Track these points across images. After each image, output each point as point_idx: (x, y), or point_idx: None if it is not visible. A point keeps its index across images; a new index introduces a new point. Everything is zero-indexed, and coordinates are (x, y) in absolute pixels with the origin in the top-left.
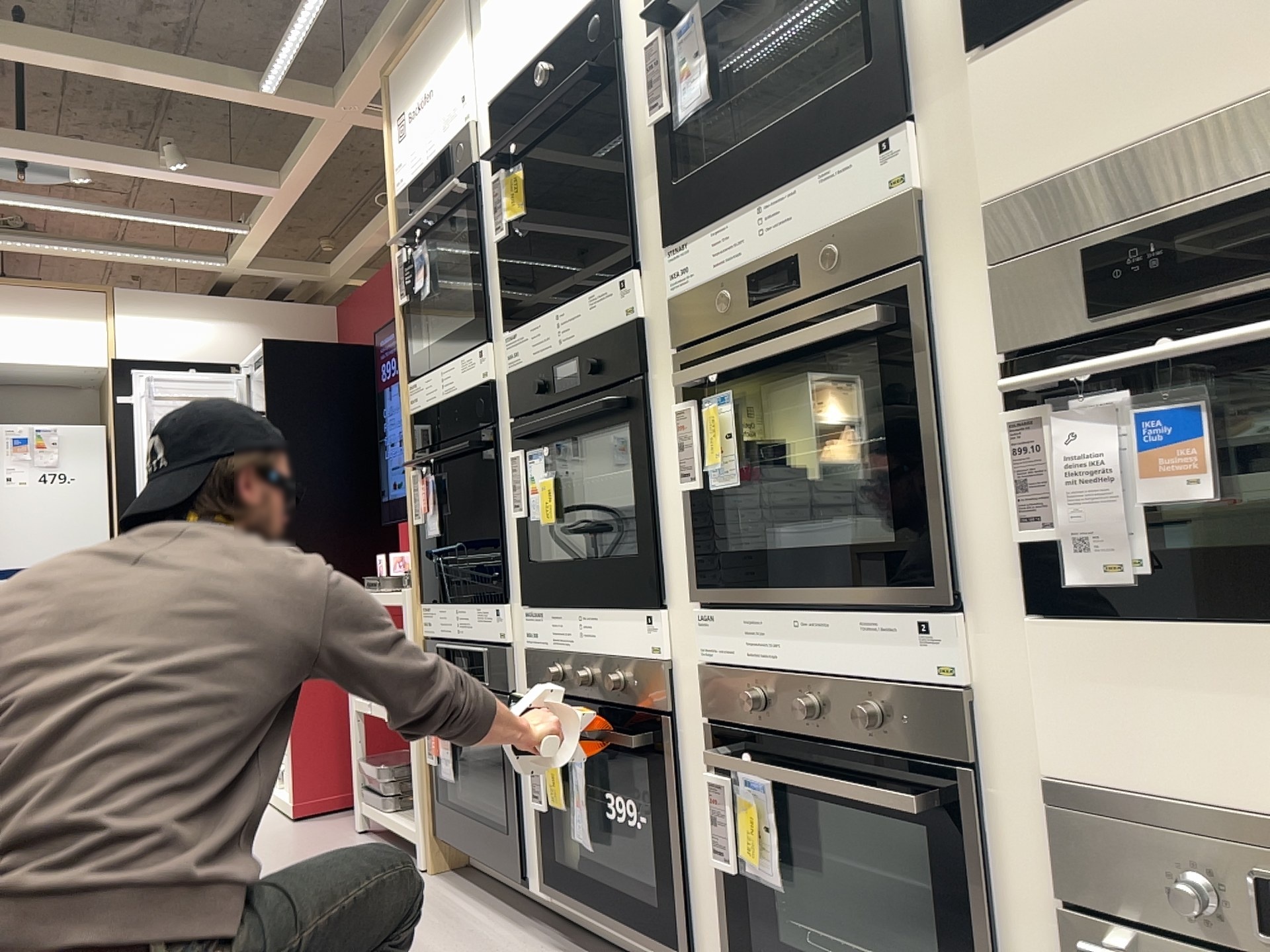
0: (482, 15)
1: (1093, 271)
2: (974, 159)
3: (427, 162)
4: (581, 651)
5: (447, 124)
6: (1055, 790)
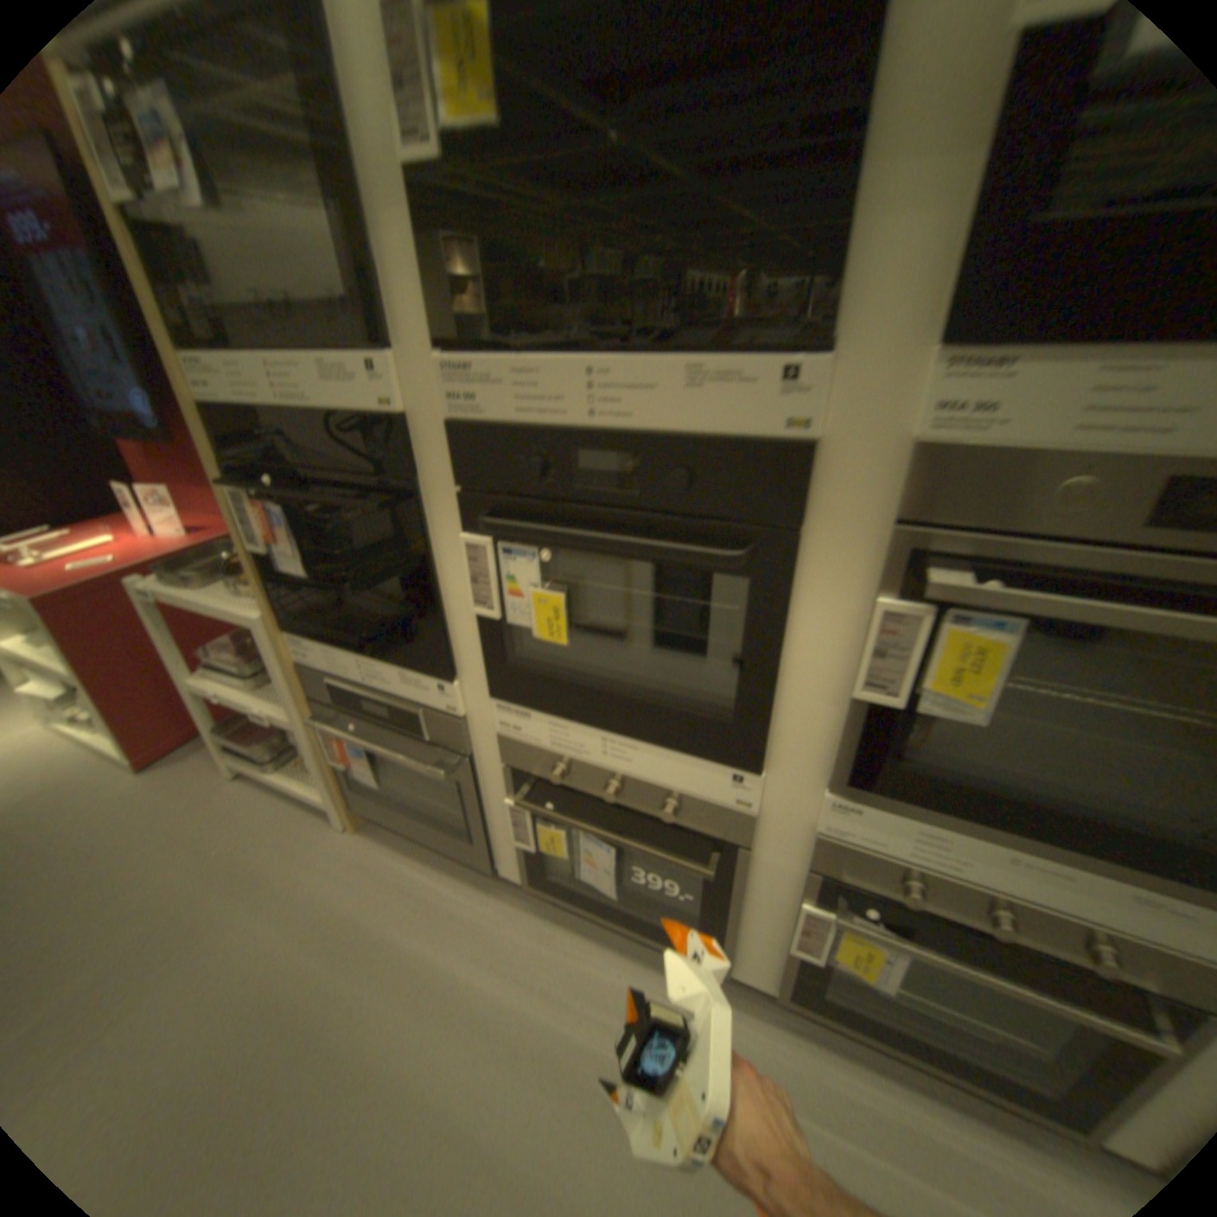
0: None
1: None
2: None
3: None
4: (607, 764)
5: None
6: None
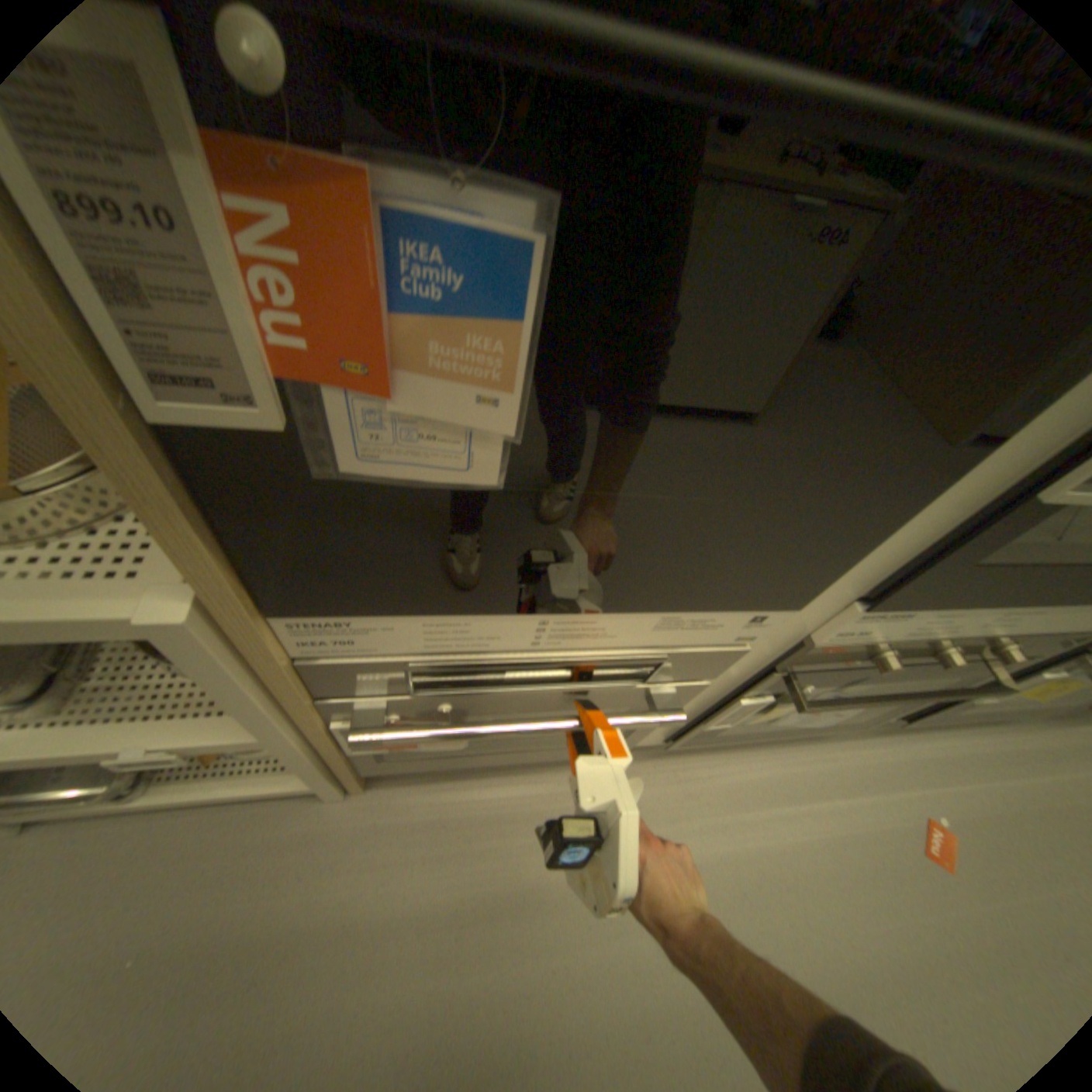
0: None
1: None
2: None
3: None
4: (971, 633)
5: None
6: None
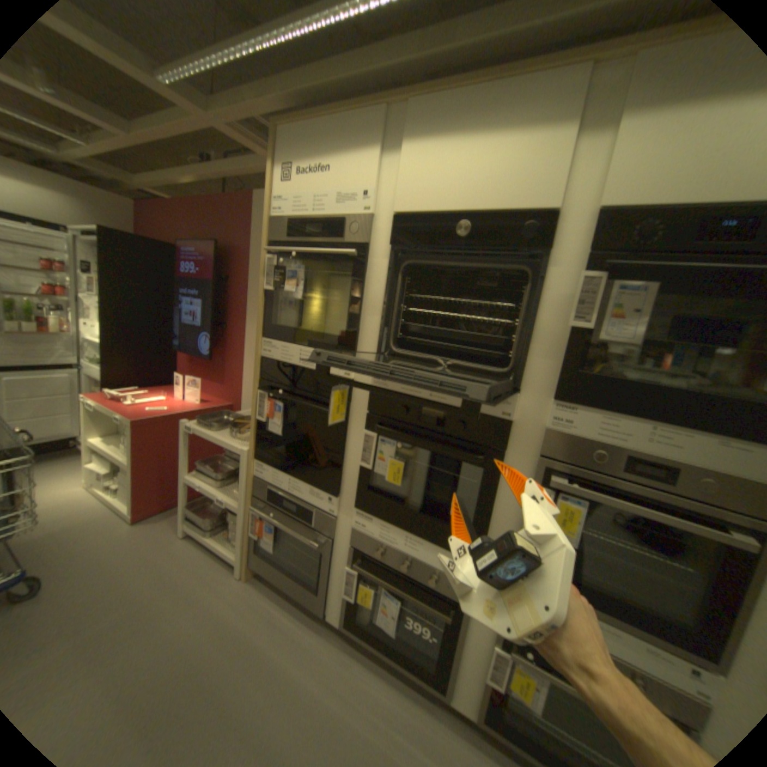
0: (400, 142)
1: None
2: None
3: (314, 213)
4: (405, 552)
5: (343, 199)
6: None
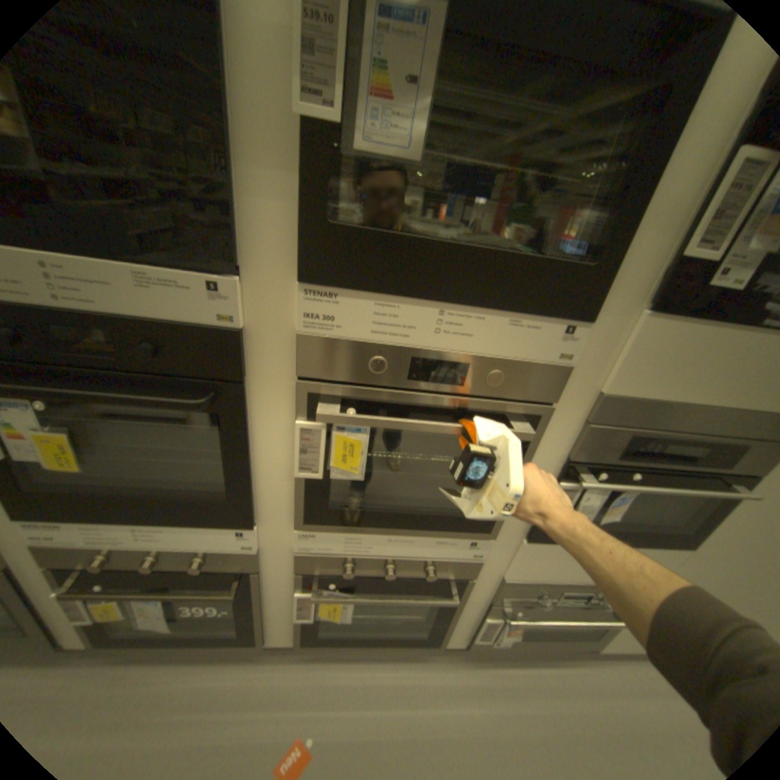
0: None
1: (634, 444)
2: (611, 364)
3: None
4: (139, 548)
5: None
6: (508, 585)
